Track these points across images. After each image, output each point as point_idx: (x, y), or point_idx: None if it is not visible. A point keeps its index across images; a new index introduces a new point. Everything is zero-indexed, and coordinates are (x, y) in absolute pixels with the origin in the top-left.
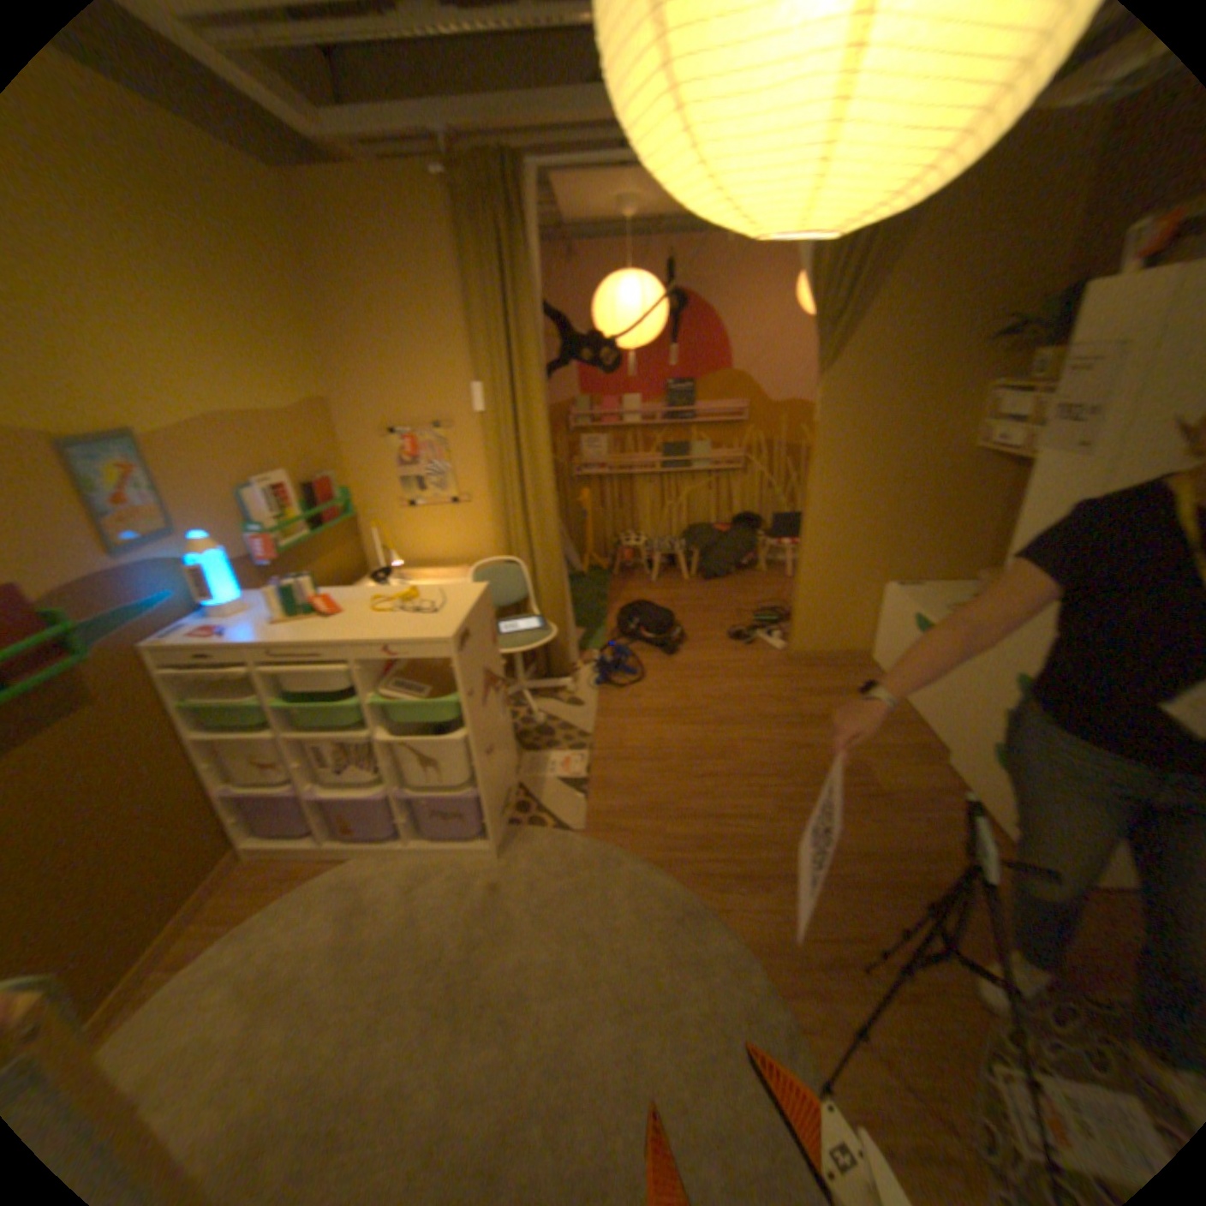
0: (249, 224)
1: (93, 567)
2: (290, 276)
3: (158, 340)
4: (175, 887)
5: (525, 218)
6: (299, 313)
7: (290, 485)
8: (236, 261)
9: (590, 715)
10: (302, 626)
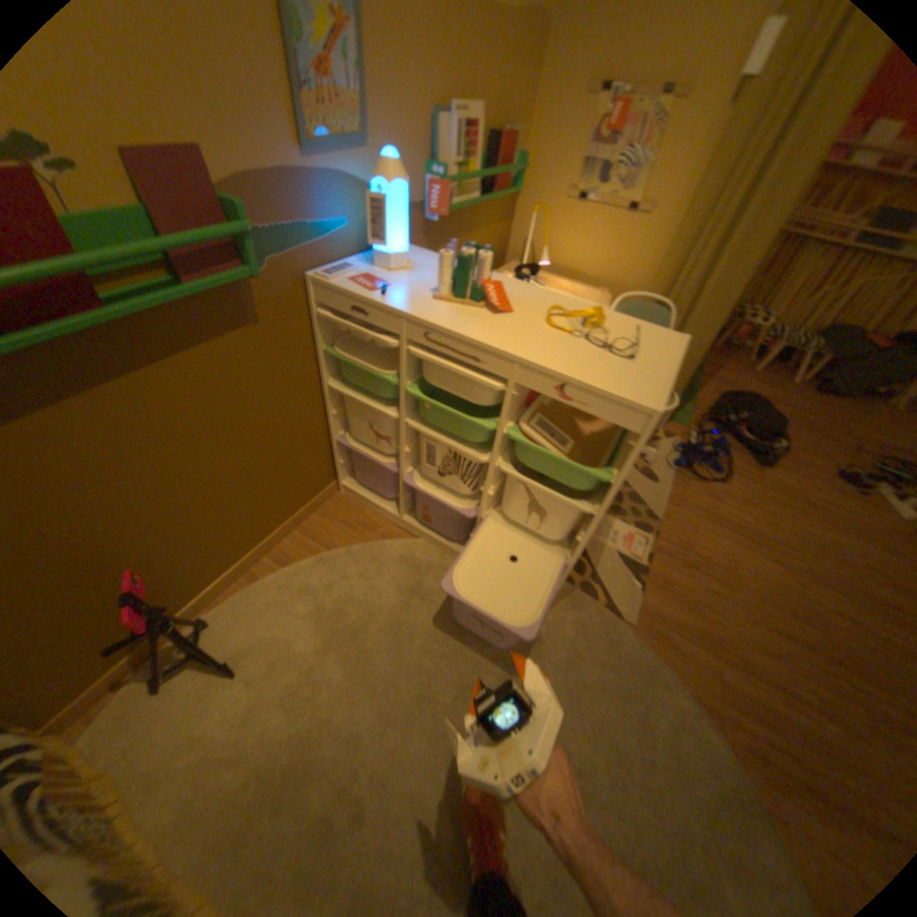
0: None
1: (277, 153)
2: None
3: None
4: (289, 500)
5: None
6: None
7: (482, 123)
8: None
9: (662, 496)
10: (465, 312)
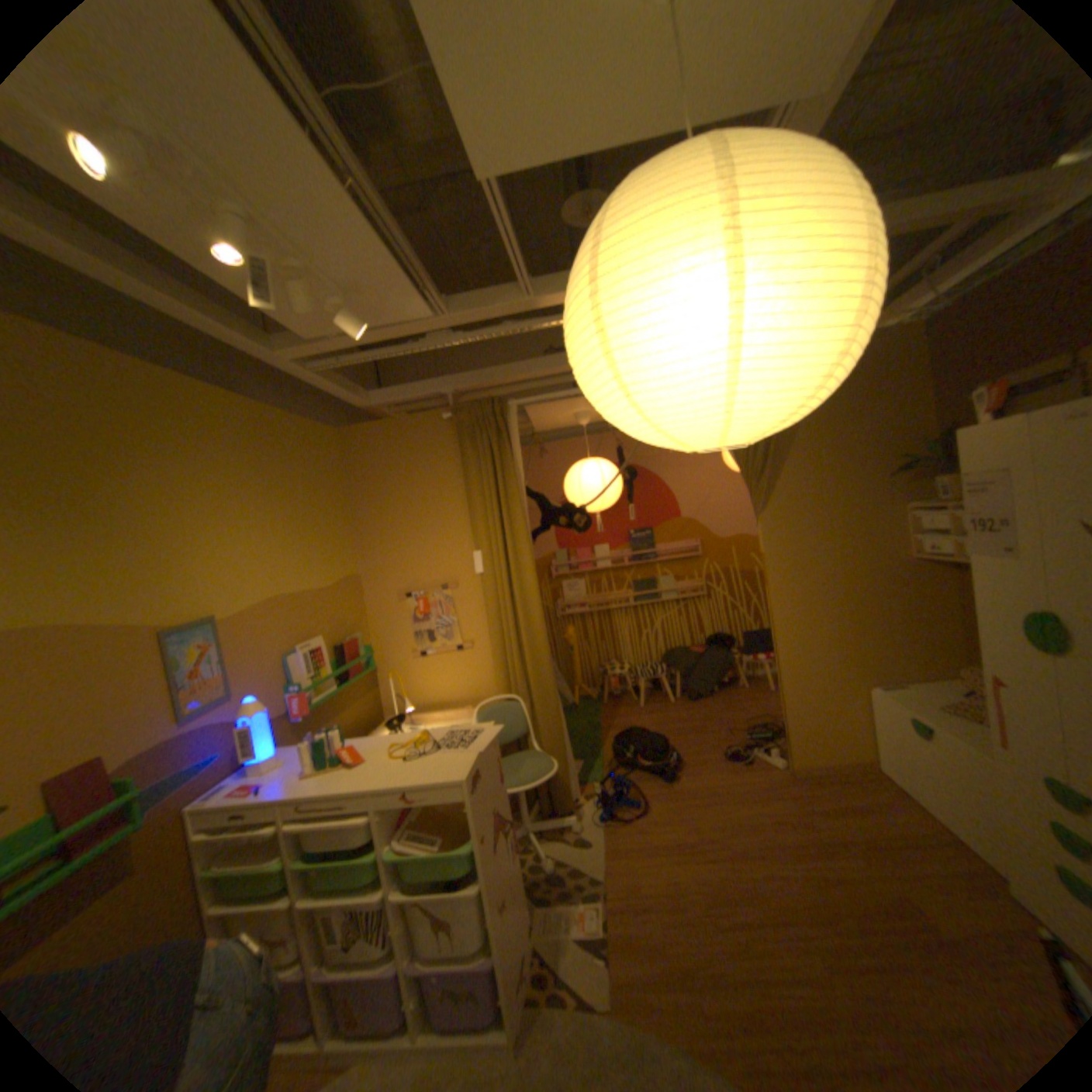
0: (315, 463)
1: (160, 736)
2: (338, 491)
3: (242, 548)
4: None
5: (509, 435)
6: (342, 516)
7: (324, 647)
8: (303, 487)
9: (598, 859)
10: (326, 779)
